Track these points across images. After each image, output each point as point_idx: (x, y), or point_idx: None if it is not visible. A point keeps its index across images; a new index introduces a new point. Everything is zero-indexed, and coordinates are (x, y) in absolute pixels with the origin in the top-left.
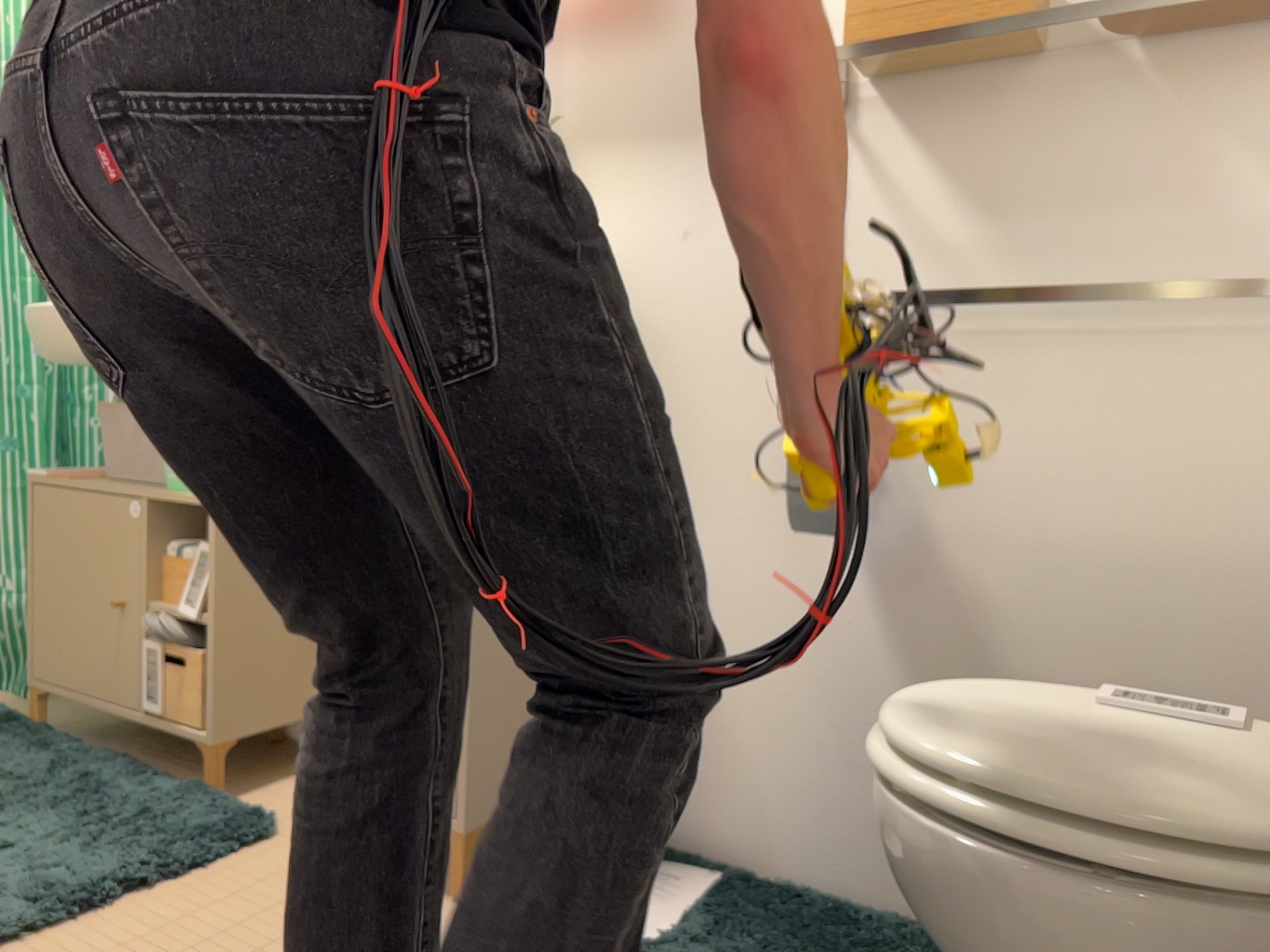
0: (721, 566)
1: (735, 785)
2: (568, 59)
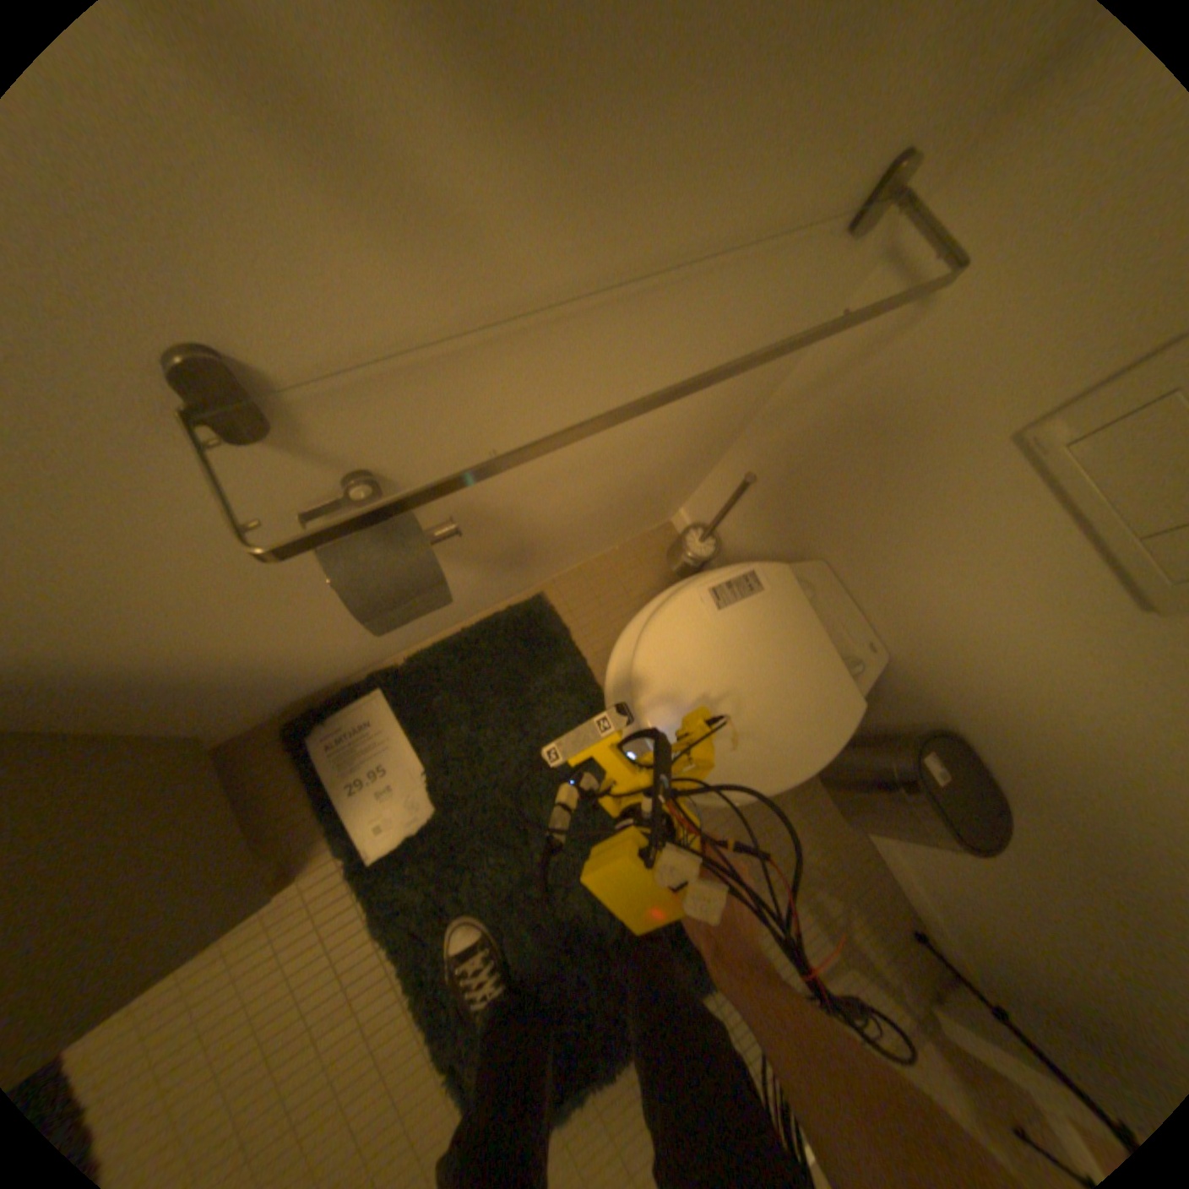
0: (245, 636)
1: (348, 662)
2: None
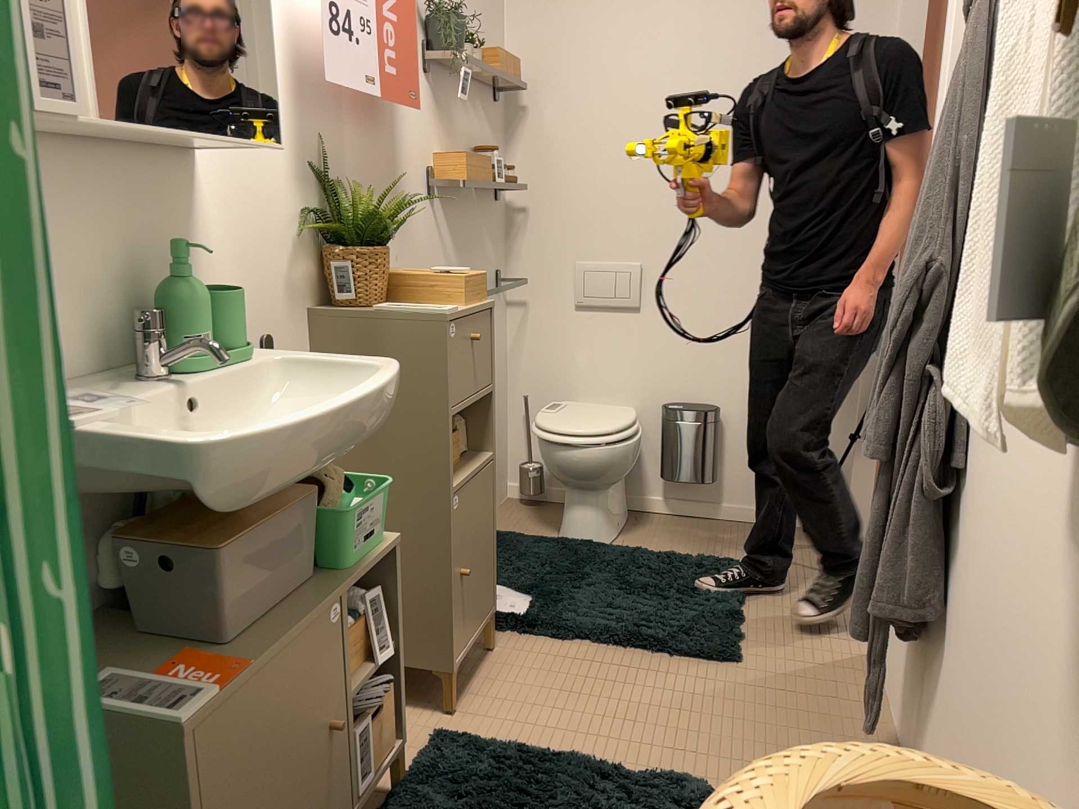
0: None
1: None
2: (347, 124)
